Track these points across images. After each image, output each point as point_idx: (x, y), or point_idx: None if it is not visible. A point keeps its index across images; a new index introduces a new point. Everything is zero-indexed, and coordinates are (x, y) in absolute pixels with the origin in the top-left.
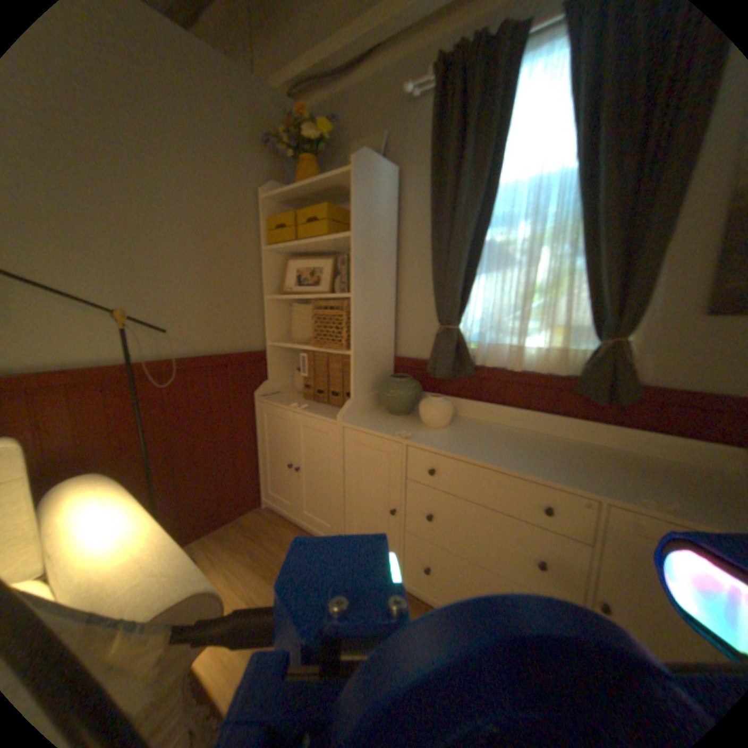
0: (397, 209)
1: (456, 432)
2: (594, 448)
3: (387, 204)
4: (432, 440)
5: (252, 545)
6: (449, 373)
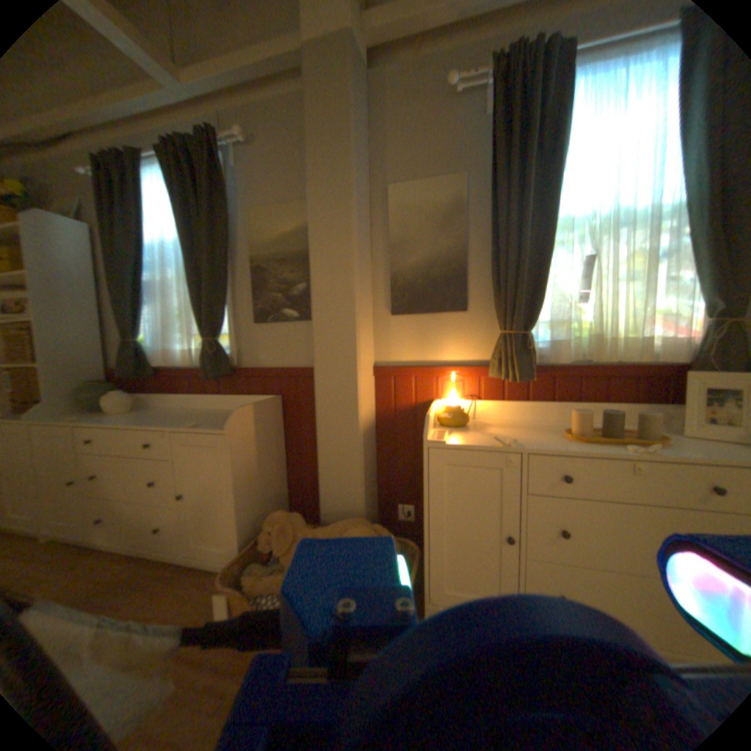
0: (91, 256)
1: (128, 416)
2: (217, 412)
3: (75, 252)
4: (95, 421)
5: None
6: (128, 375)
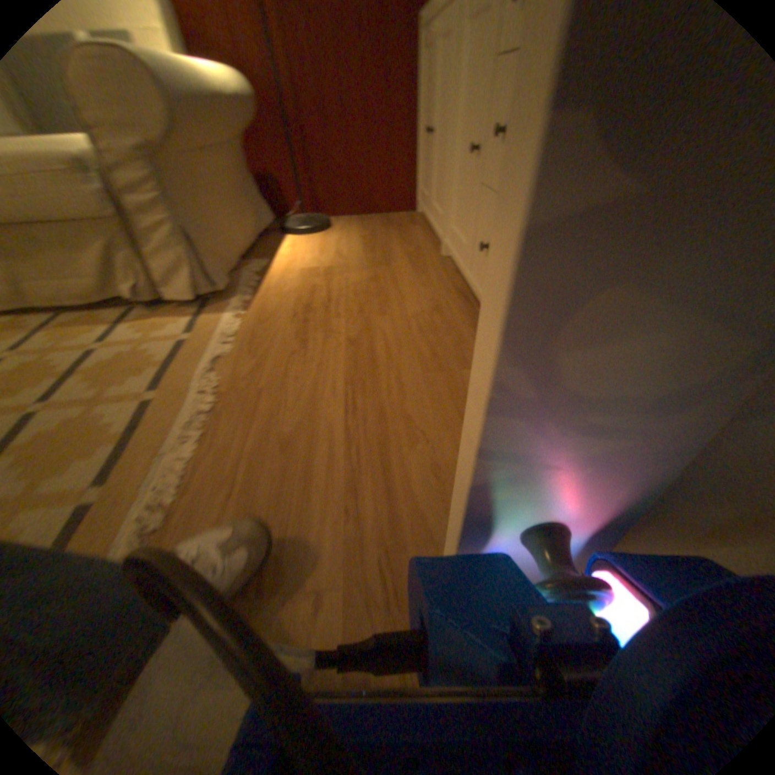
0: None
1: None
2: None
3: None
4: None
5: (380, 228)
6: None
